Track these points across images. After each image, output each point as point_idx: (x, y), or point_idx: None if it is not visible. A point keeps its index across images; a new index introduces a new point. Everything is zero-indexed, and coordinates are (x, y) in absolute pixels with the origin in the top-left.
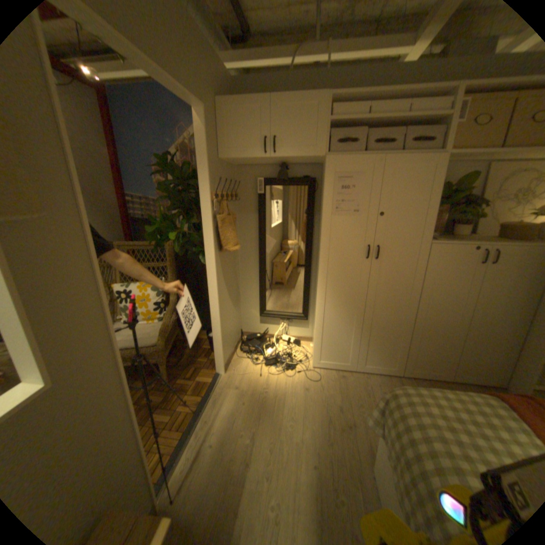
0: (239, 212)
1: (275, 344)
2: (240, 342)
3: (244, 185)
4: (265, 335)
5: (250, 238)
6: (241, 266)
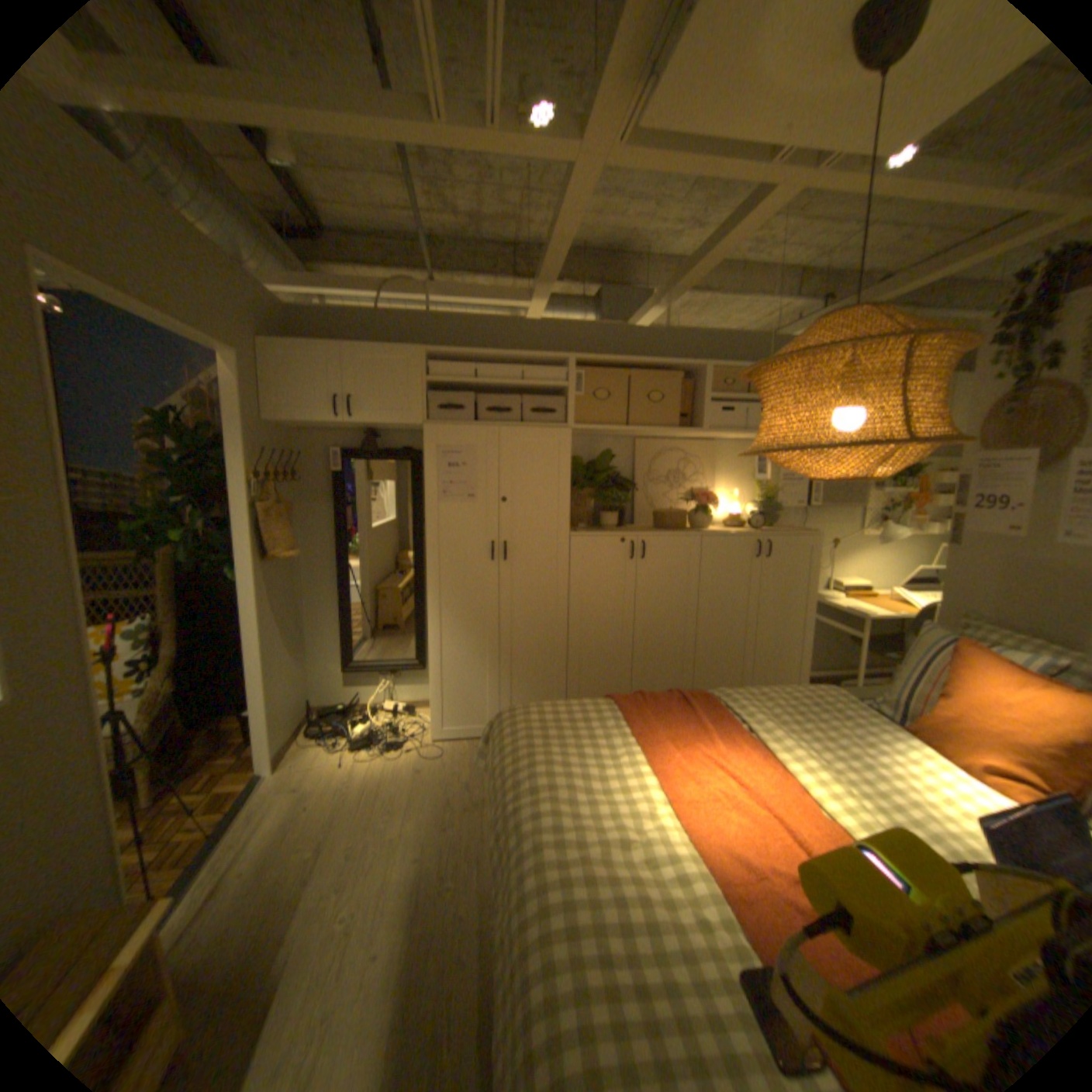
0: (301, 499)
1: (372, 719)
2: (306, 724)
3: (310, 458)
4: (354, 707)
5: (322, 540)
6: (307, 588)
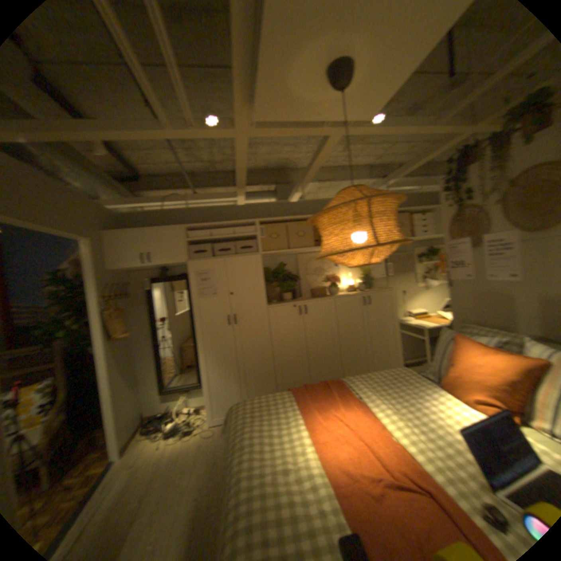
0: (129, 306)
1: (175, 419)
2: (138, 428)
3: (132, 285)
4: (165, 414)
5: (141, 326)
6: (135, 352)
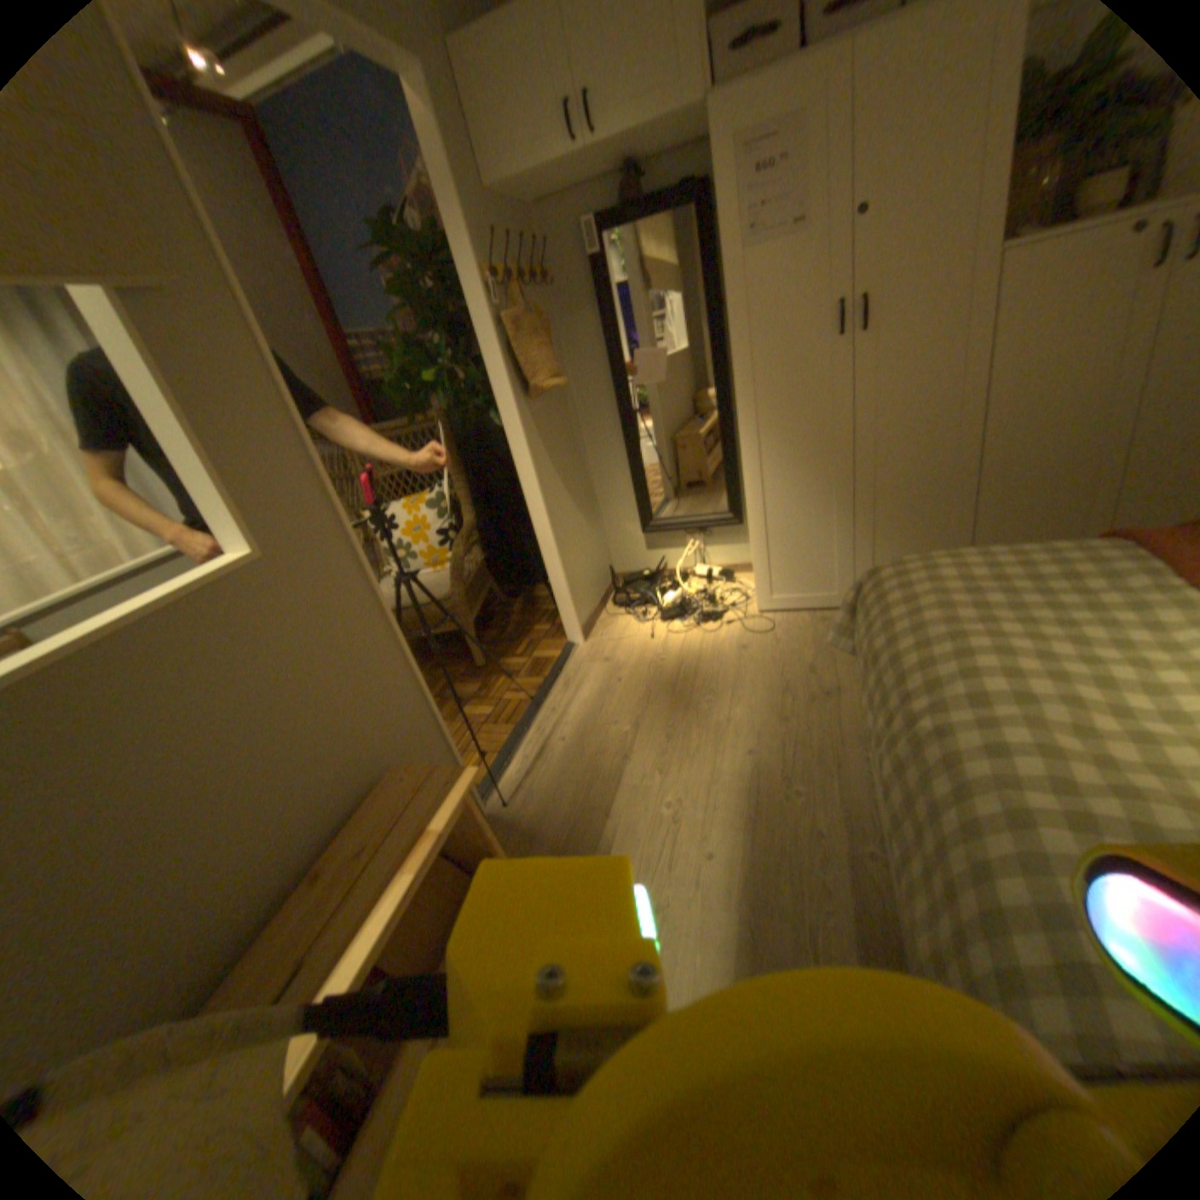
0: (560, 309)
1: (682, 583)
2: (612, 588)
3: (559, 241)
4: (661, 570)
5: (593, 362)
6: (587, 430)
